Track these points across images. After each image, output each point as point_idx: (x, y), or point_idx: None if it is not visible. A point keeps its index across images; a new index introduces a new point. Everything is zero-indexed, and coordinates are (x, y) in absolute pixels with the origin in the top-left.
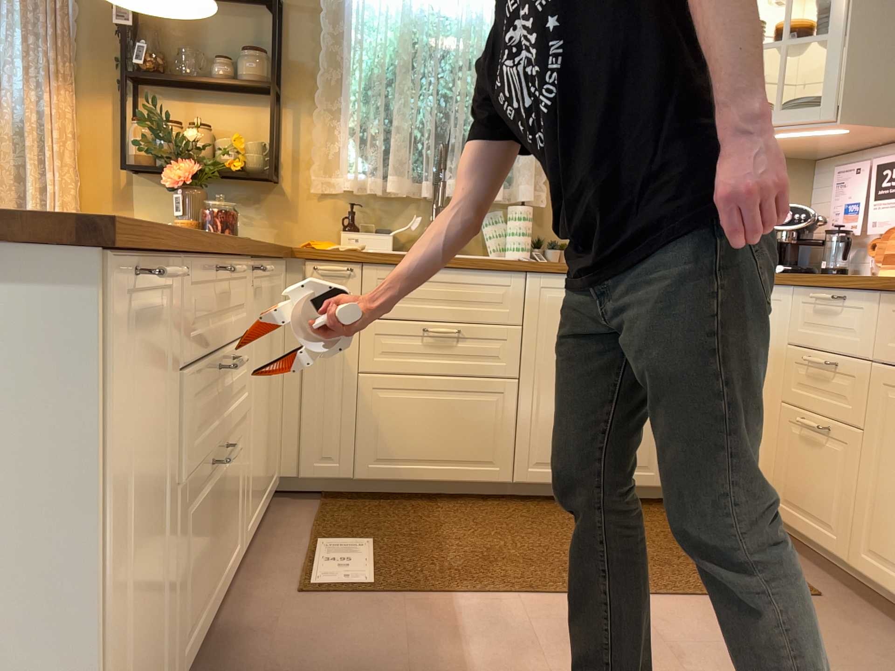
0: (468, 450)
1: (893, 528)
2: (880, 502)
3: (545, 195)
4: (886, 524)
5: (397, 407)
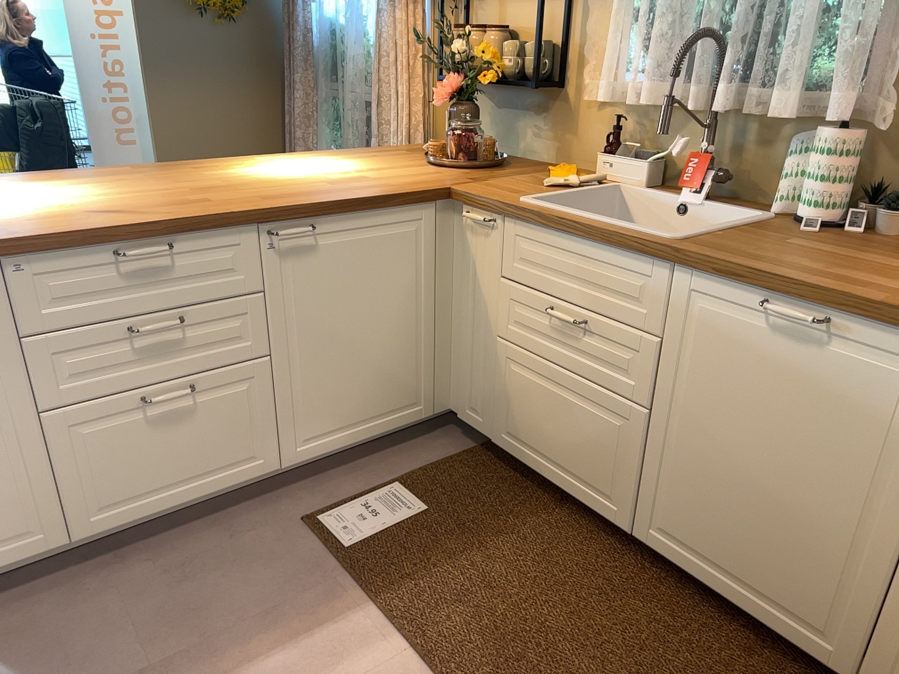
0: (587, 467)
1: None
2: None
3: (888, 112)
4: None
5: (526, 386)
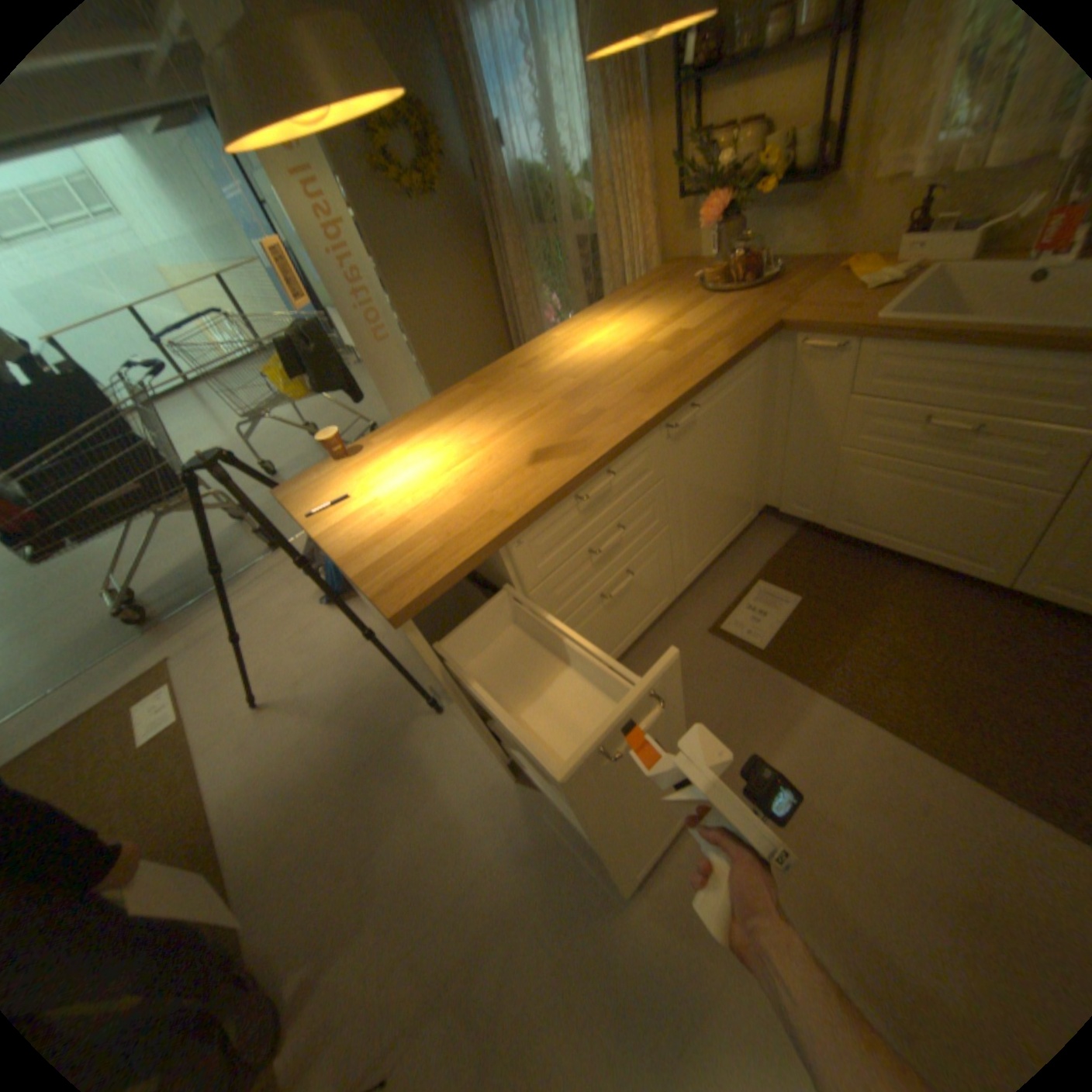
0: (958, 542)
1: None
2: None
3: None
4: None
5: (878, 484)
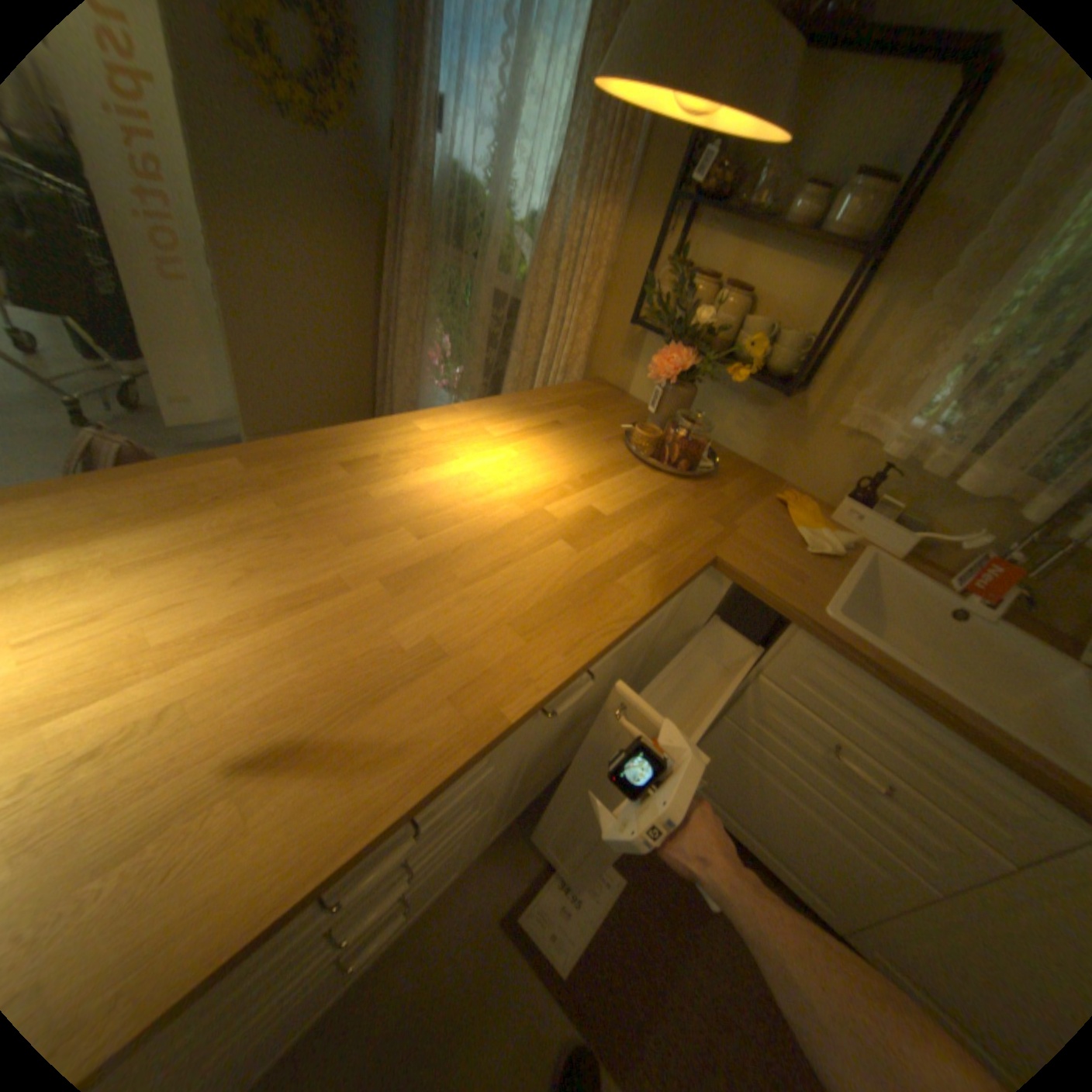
0: (811, 873)
1: None
2: None
3: None
4: None
5: (751, 775)
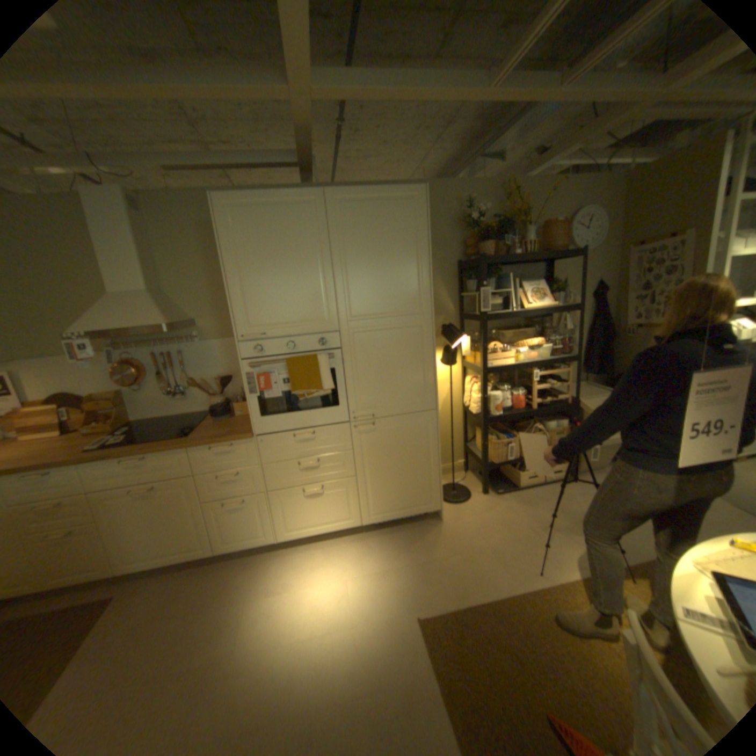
0: None
1: (130, 549)
2: (118, 544)
3: None
4: (125, 550)
5: None
